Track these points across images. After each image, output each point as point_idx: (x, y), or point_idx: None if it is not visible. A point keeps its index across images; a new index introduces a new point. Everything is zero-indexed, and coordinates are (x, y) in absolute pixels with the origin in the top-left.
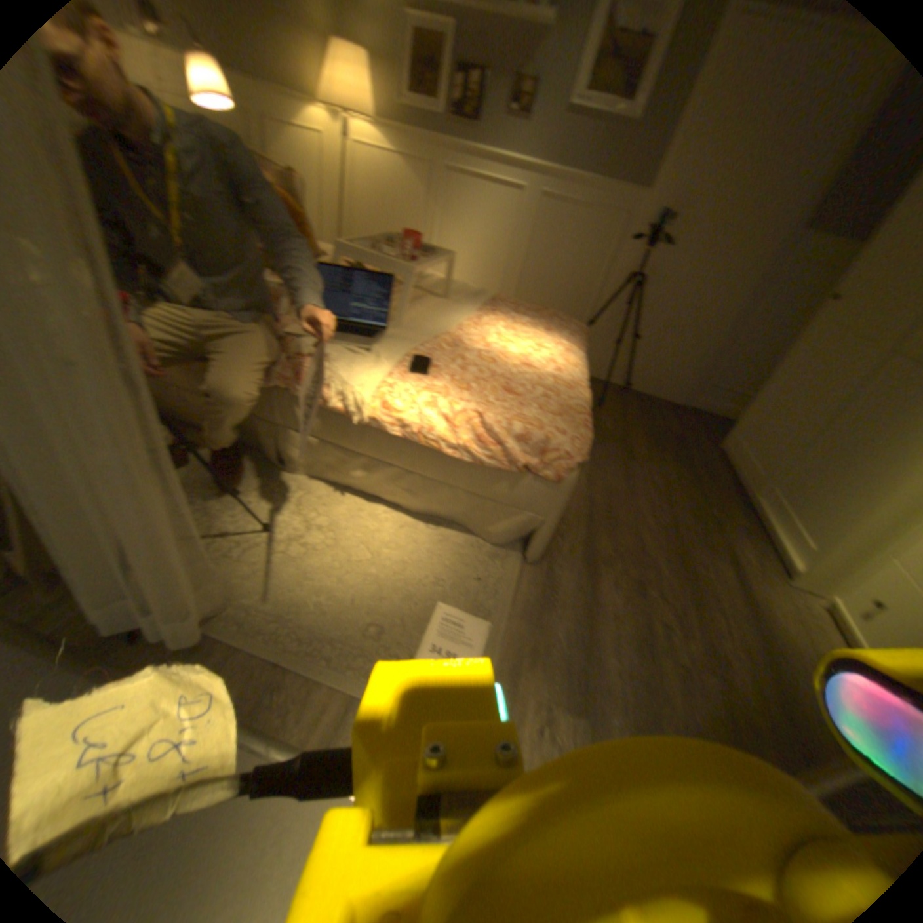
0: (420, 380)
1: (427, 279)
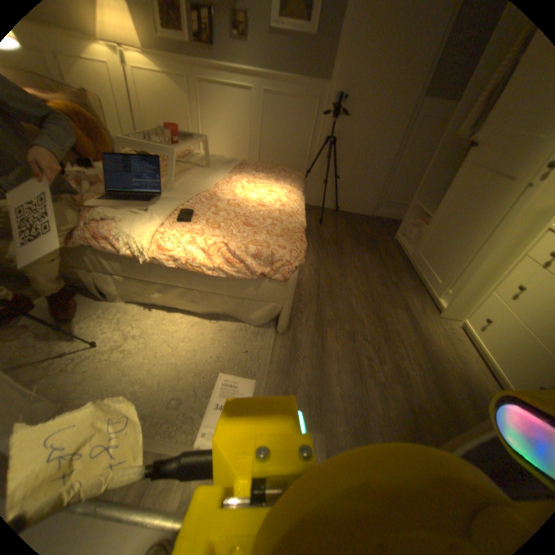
0: (183, 227)
1: (195, 157)
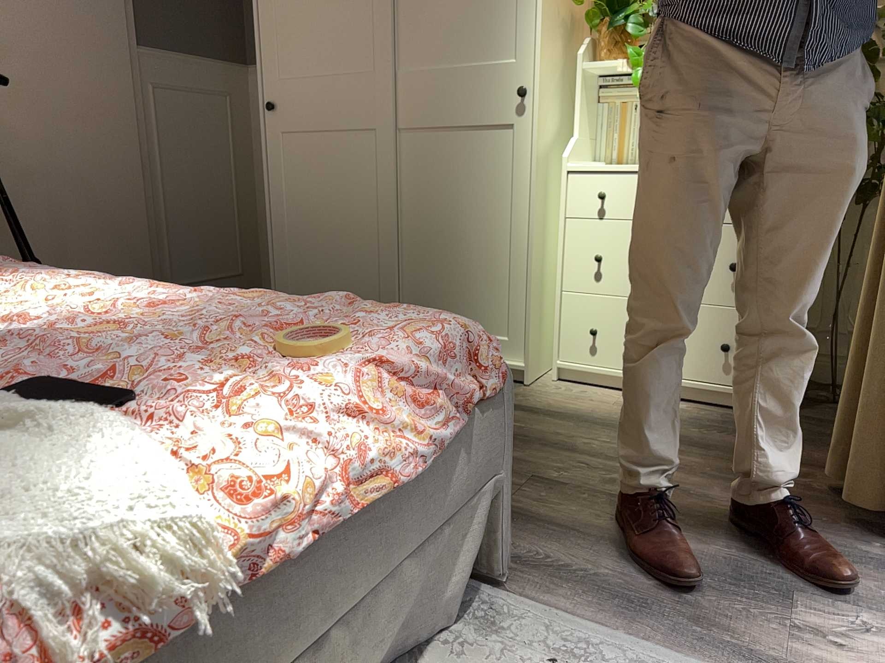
0: (153, 430)
1: None
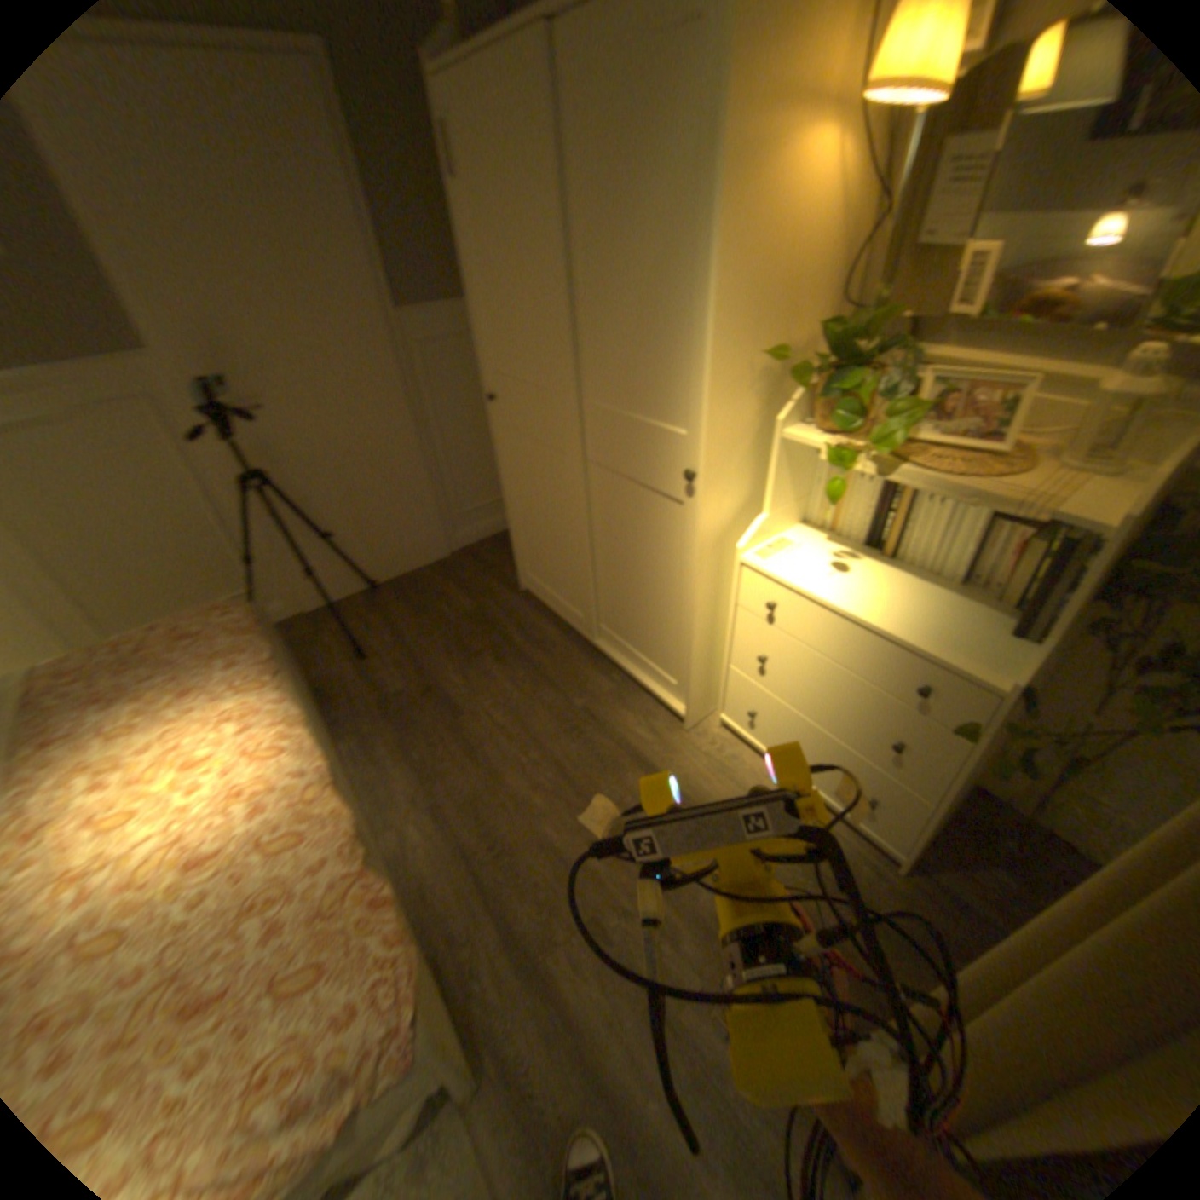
0: None
1: None
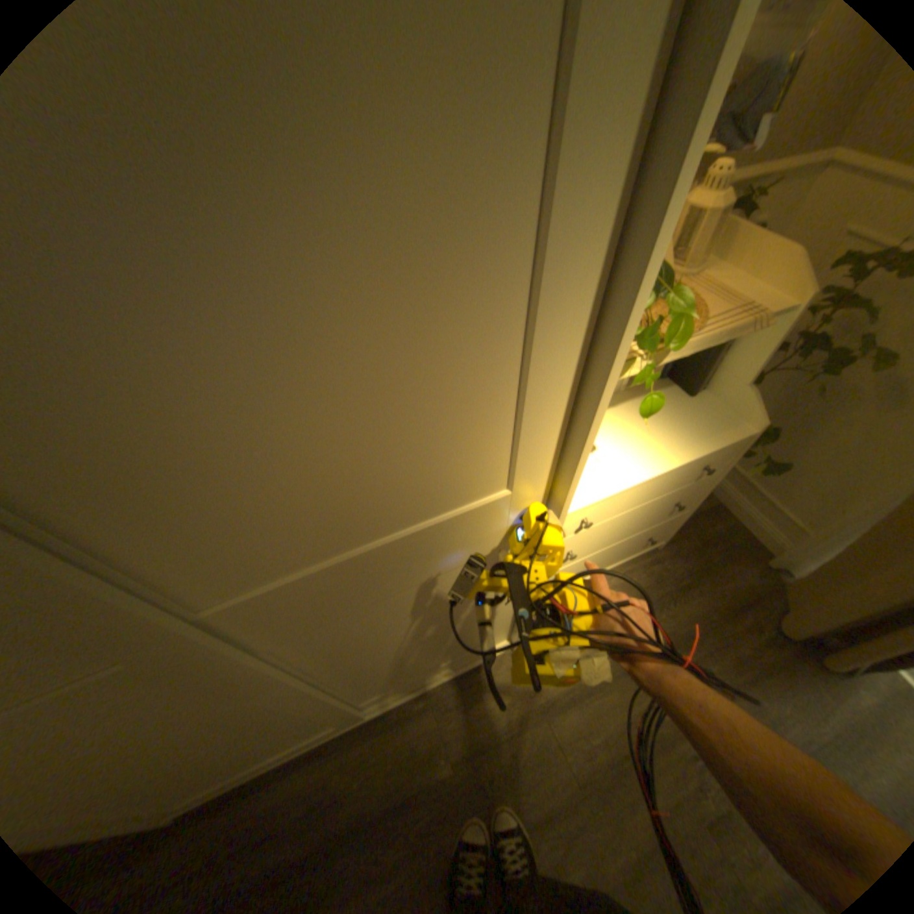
0: None
1: None
